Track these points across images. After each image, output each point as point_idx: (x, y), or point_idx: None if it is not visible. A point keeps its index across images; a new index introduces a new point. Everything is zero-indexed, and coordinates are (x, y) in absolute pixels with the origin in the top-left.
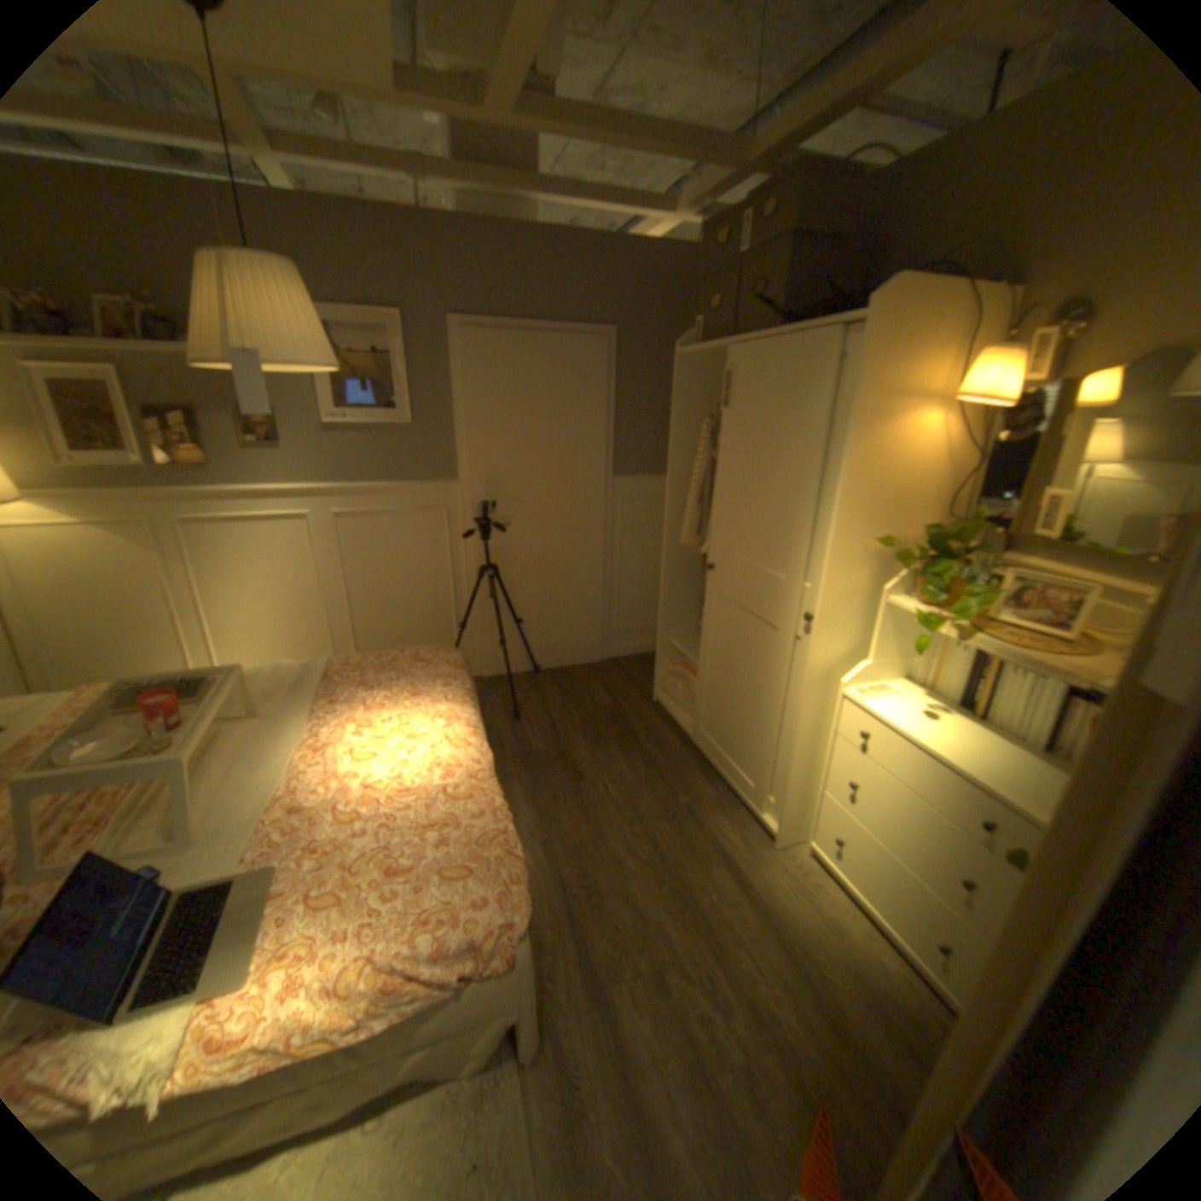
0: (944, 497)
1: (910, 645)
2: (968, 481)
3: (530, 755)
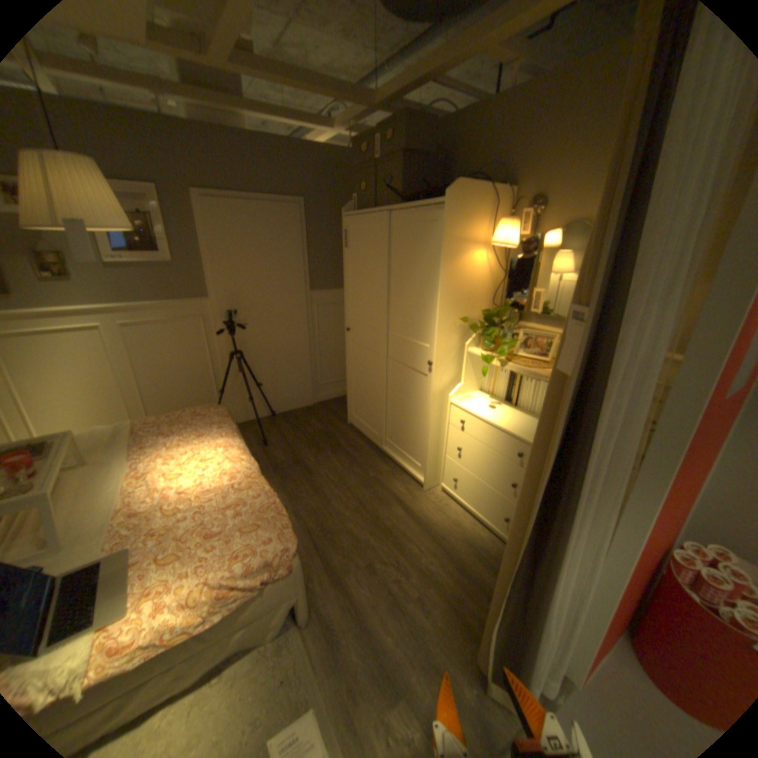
0: (490, 295)
1: (481, 373)
2: (501, 286)
3: (278, 464)
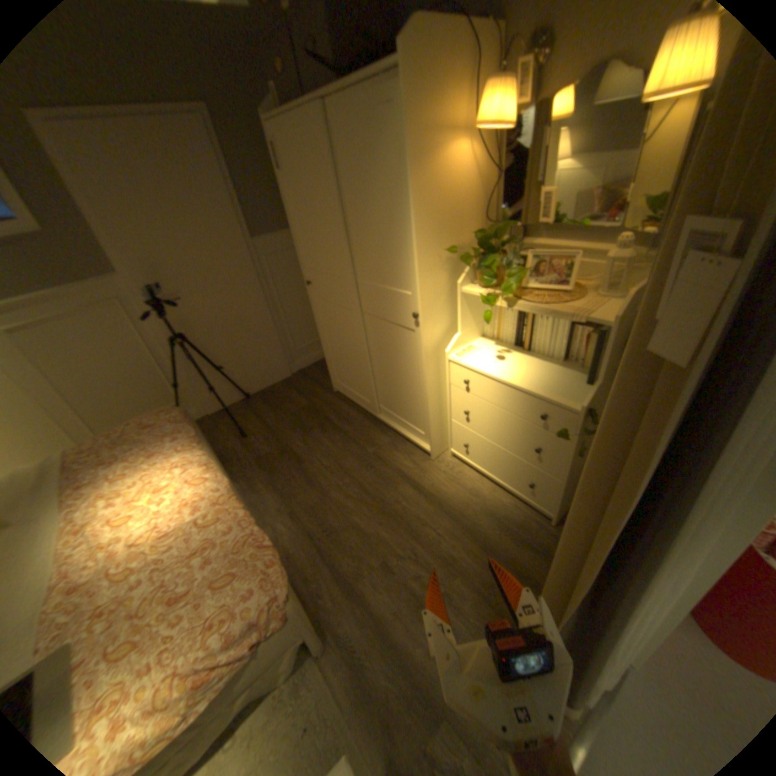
0: (482, 208)
1: (481, 316)
2: (495, 193)
3: (263, 459)
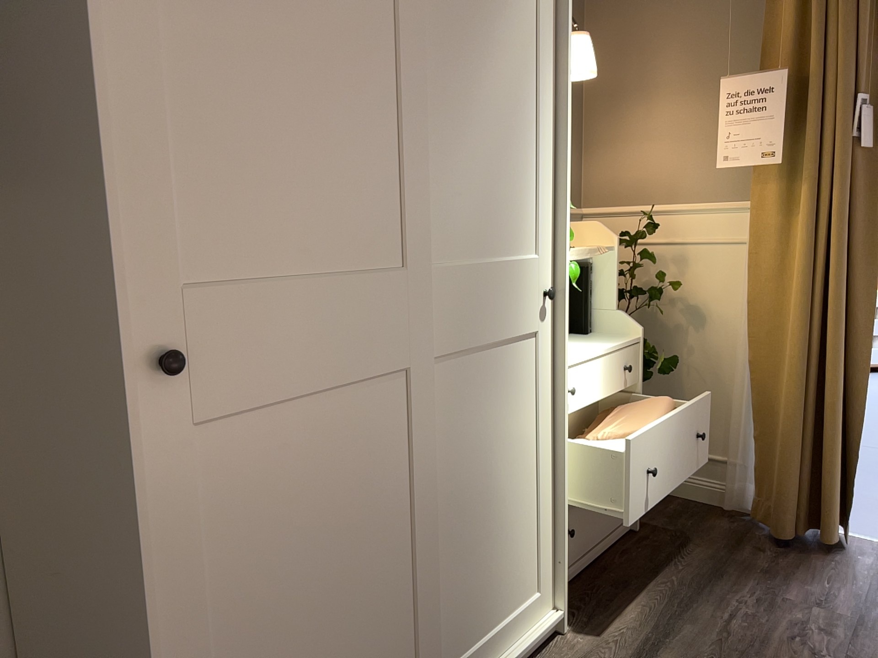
0: None
1: None
2: None
3: None
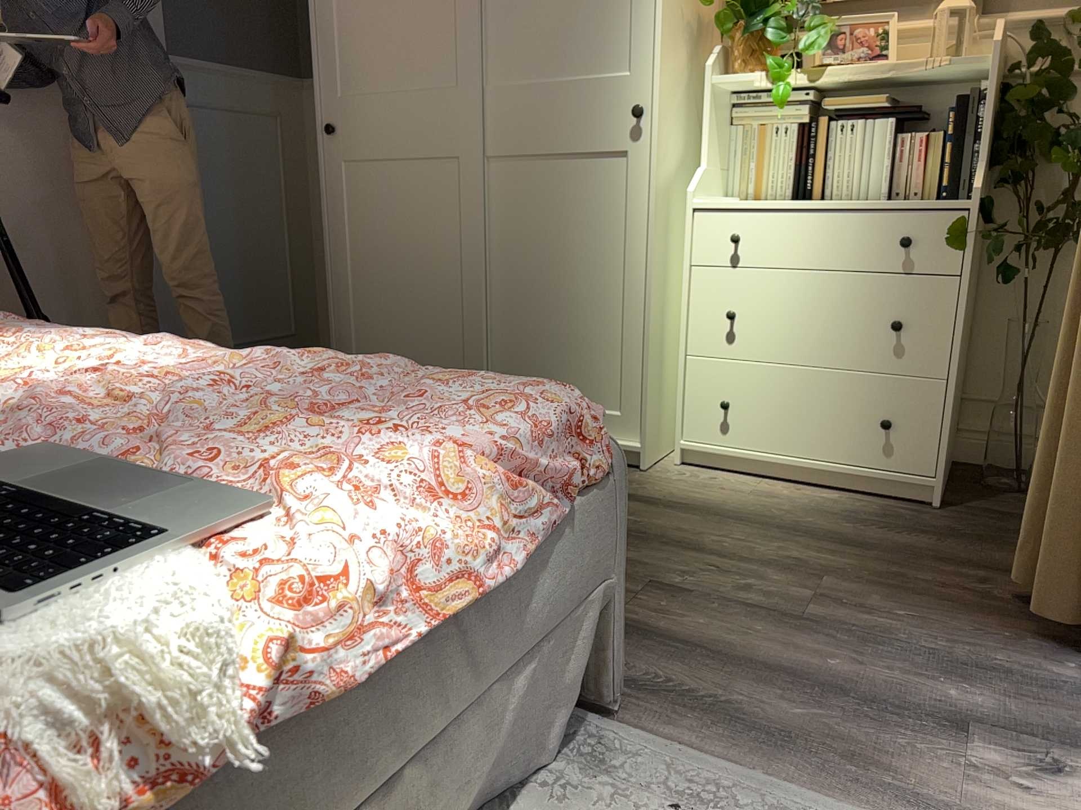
0: None
1: (724, 155)
2: None
3: None
